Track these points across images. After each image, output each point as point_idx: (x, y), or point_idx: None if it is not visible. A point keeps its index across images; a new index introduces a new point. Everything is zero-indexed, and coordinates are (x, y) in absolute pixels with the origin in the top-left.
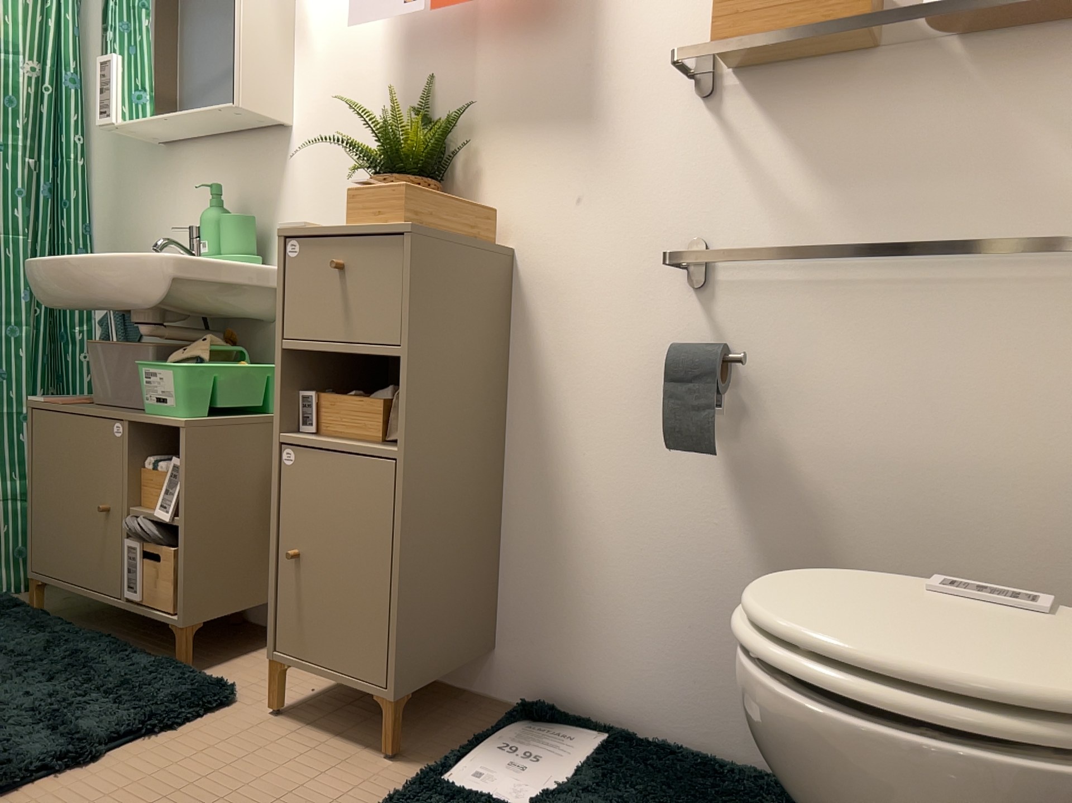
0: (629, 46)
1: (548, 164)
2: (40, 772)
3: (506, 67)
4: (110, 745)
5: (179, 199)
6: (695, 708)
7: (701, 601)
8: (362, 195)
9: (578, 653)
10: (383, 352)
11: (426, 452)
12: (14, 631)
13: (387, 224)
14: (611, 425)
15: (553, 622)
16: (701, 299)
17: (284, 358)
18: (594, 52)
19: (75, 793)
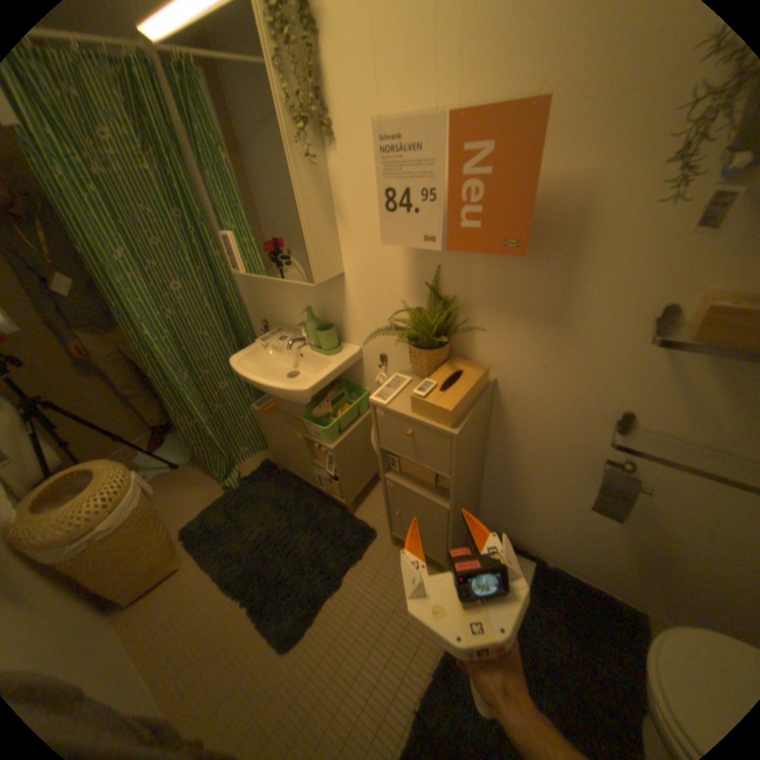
0: (604, 283)
1: (525, 341)
2: (327, 602)
3: (497, 273)
4: (345, 580)
5: (284, 295)
6: (577, 563)
7: (589, 538)
8: (422, 402)
9: (520, 529)
10: (441, 474)
11: (462, 499)
12: (280, 492)
13: (441, 426)
14: (551, 468)
15: (509, 517)
16: (623, 438)
17: (382, 451)
18: (573, 280)
19: (342, 610)
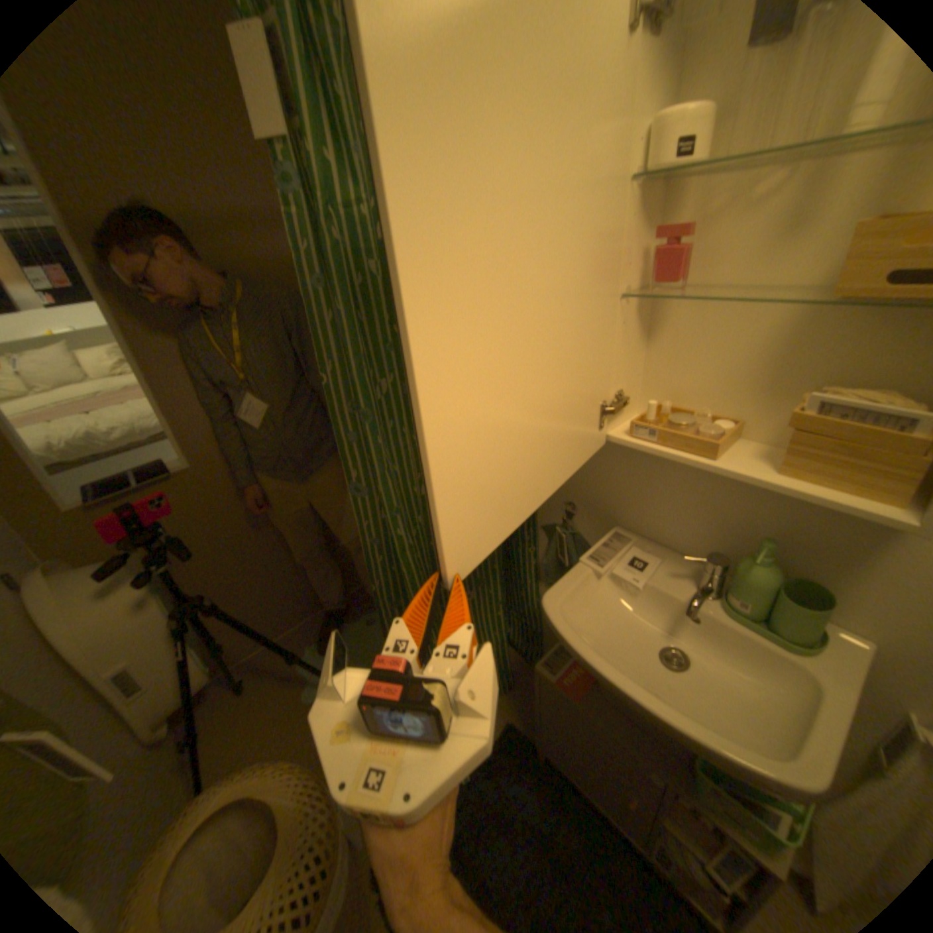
0: None
1: None
2: None
3: None
4: None
5: (658, 478)
6: None
7: None
8: None
9: None
10: None
11: None
12: (550, 820)
13: None
14: None
15: None
16: None
17: None
18: None
19: None
